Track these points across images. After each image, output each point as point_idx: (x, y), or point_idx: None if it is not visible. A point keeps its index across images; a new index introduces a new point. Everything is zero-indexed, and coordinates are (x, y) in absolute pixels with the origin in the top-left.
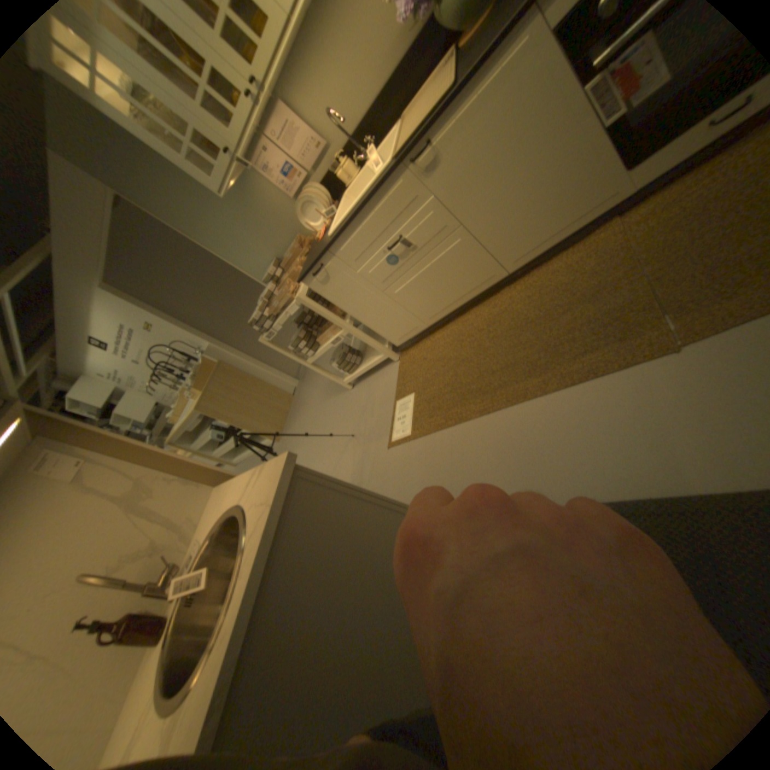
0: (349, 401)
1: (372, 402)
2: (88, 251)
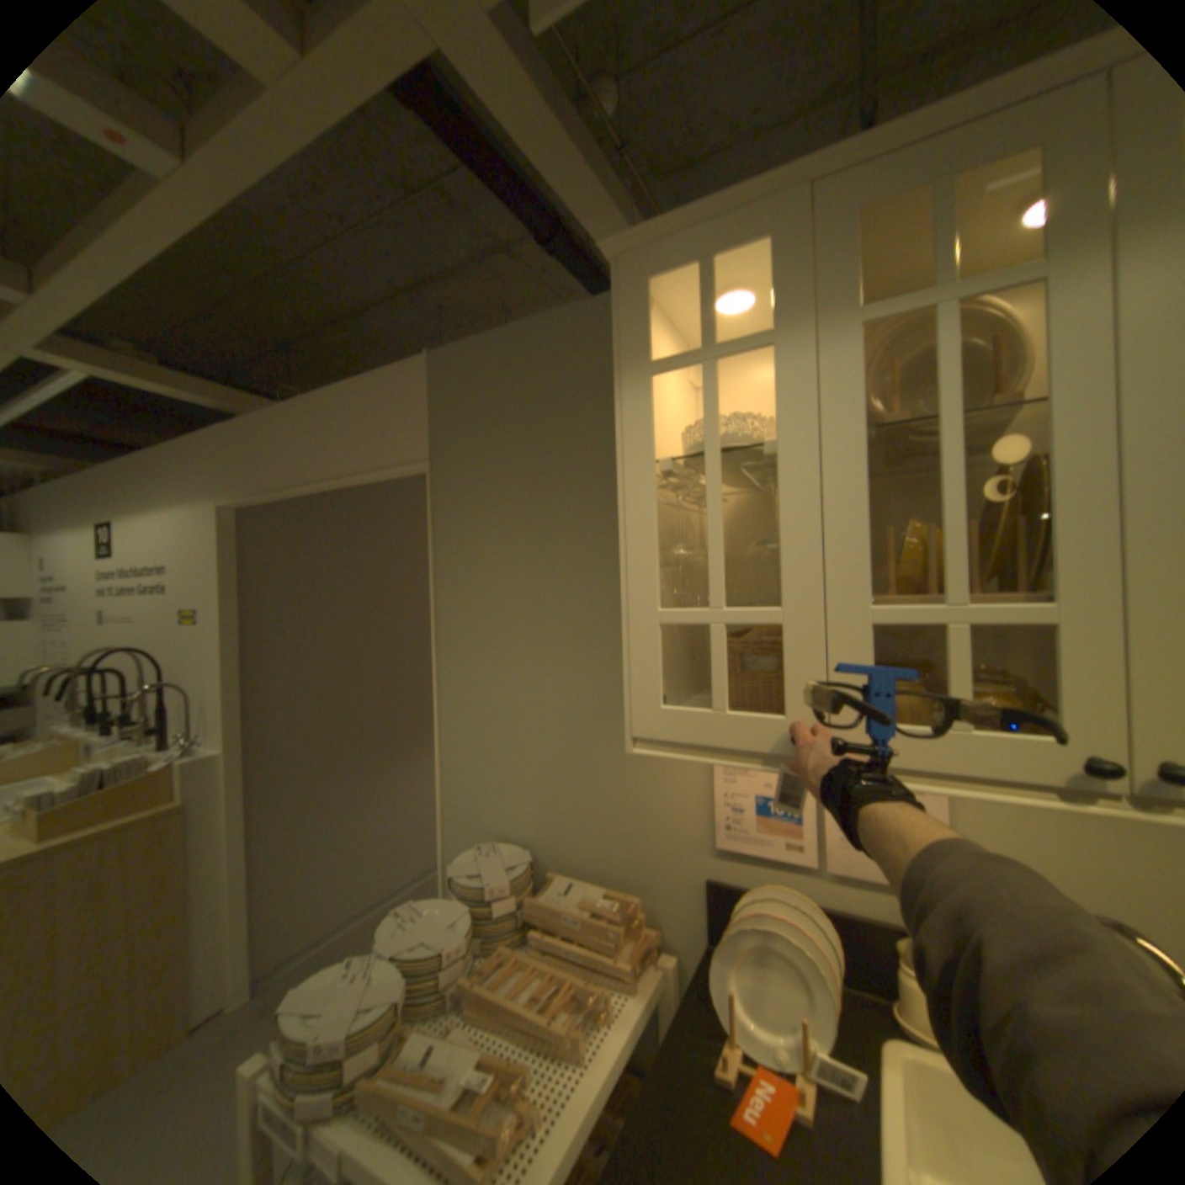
0: None
1: None
2: (275, 467)
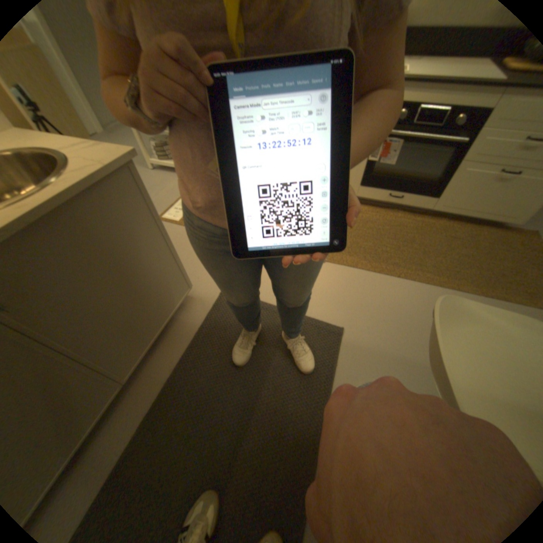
0: (142, 174)
1: (161, 187)
2: None
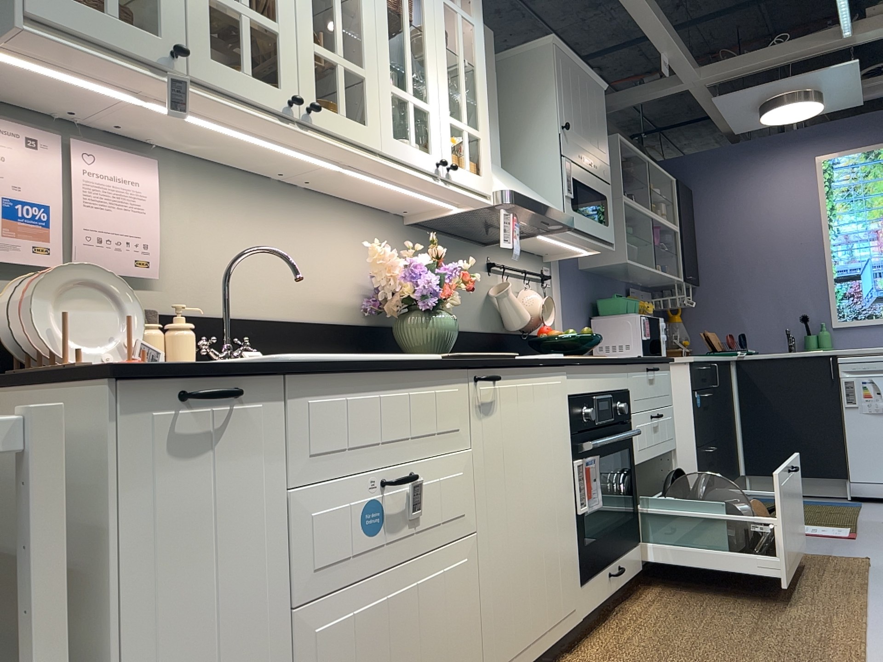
0: None
1: None
2: None
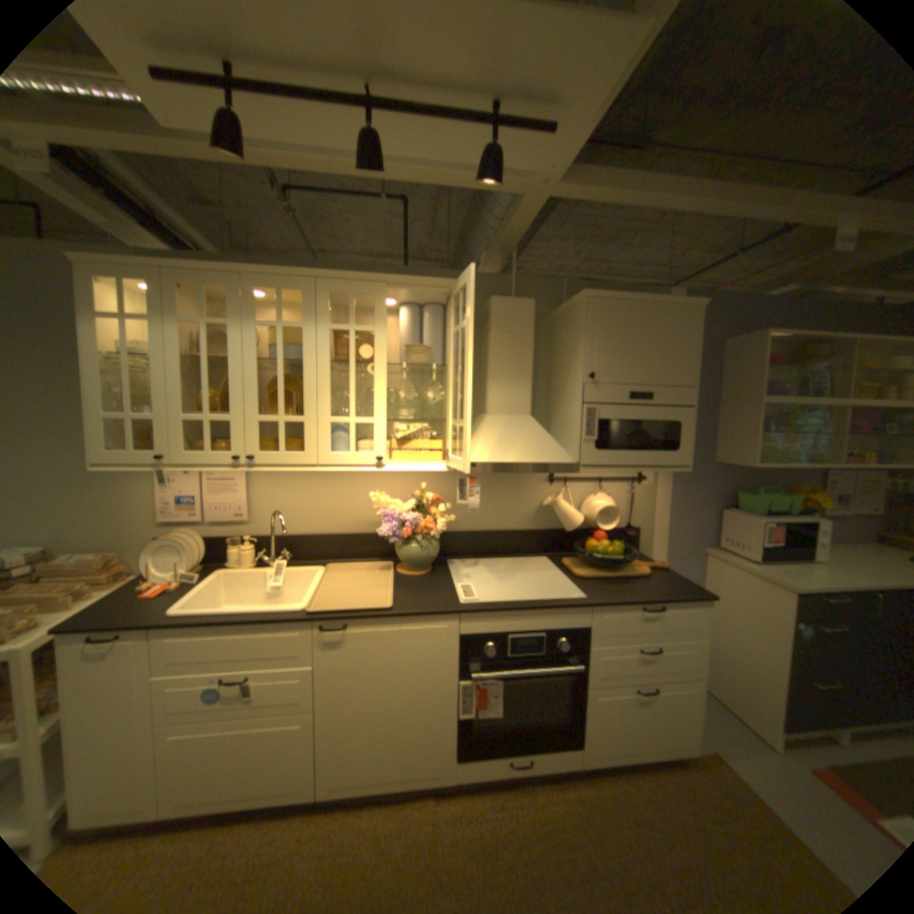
0: None
1: None
2: None
